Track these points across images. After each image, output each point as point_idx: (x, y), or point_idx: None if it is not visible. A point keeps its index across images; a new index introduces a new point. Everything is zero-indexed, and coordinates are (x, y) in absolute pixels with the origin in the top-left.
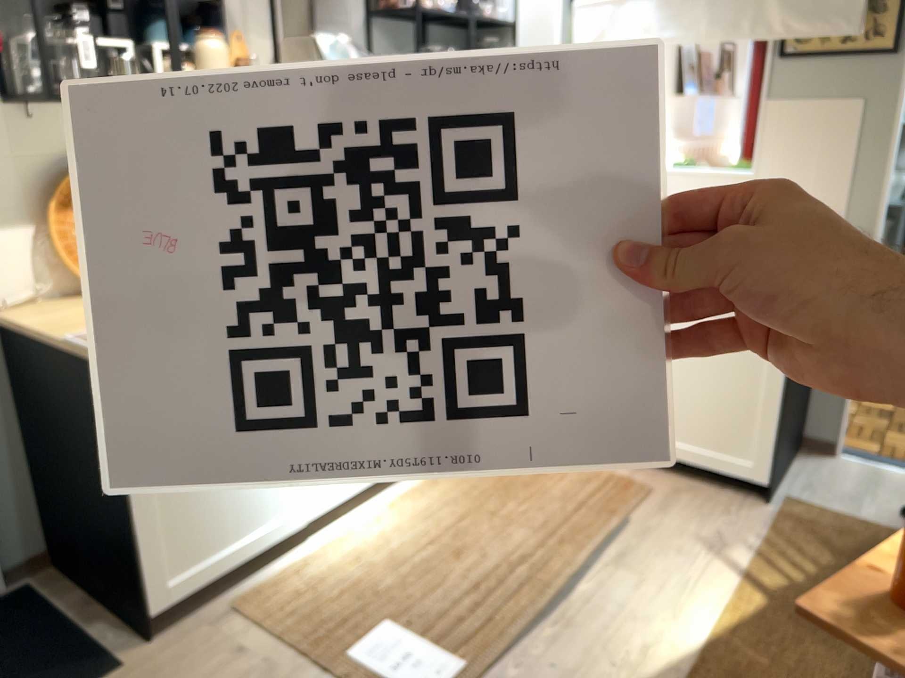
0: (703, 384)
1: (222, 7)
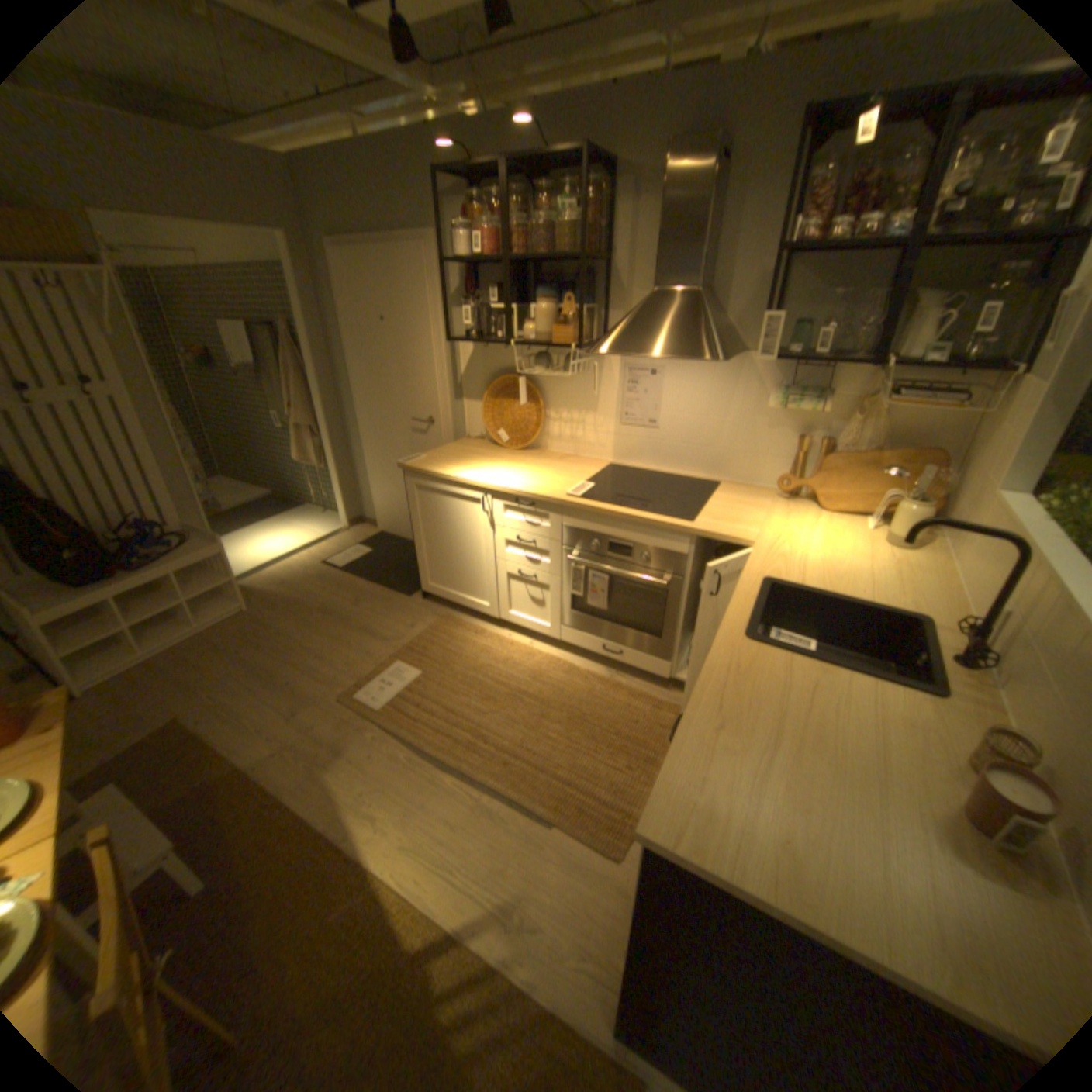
0: None
1: (607, 270)
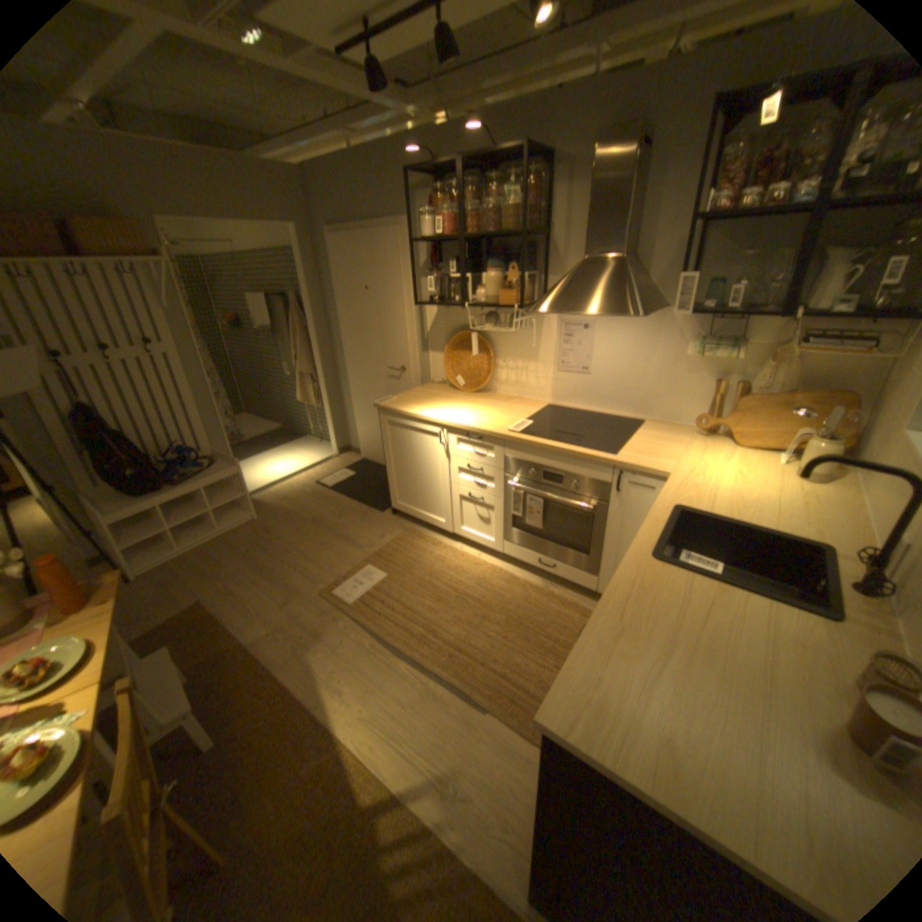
0: None
1: (546, 242)
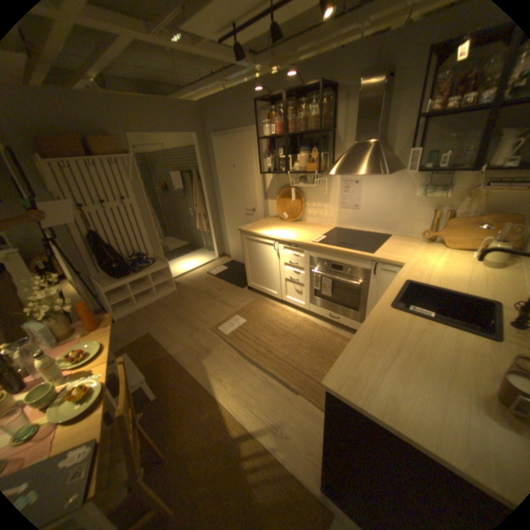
0: None
1: (333, 135)
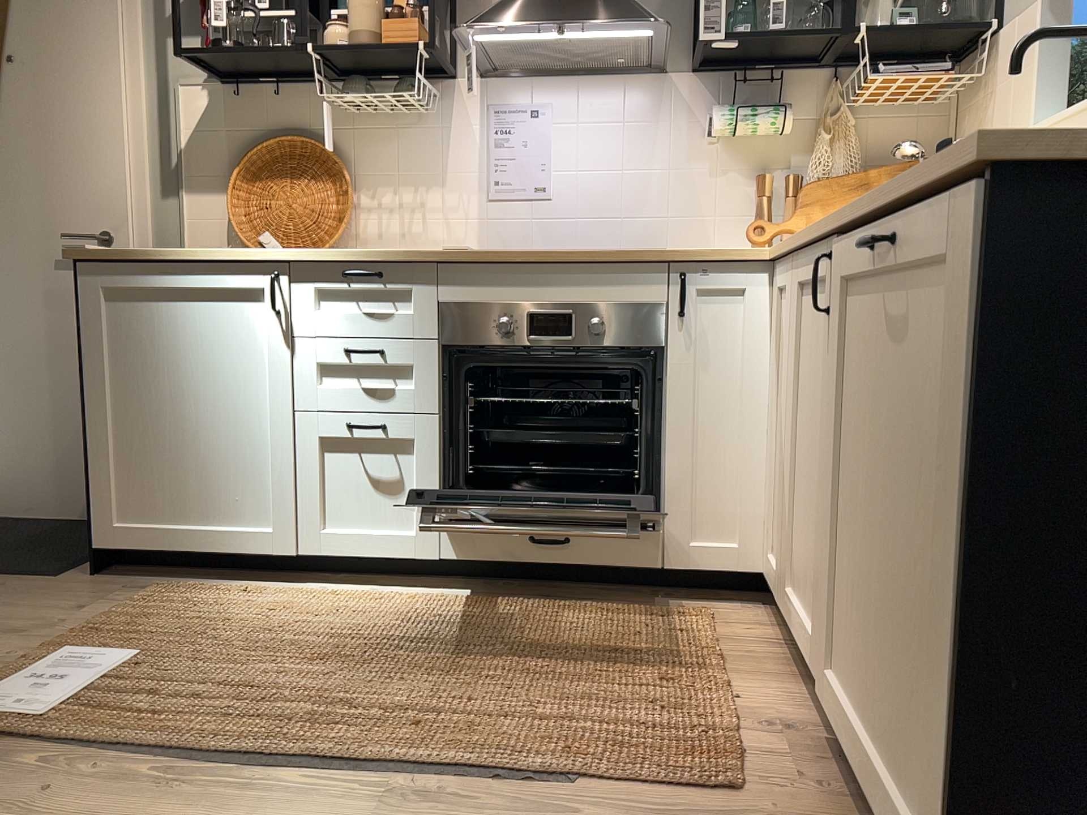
0: (894, 552)
1: None
